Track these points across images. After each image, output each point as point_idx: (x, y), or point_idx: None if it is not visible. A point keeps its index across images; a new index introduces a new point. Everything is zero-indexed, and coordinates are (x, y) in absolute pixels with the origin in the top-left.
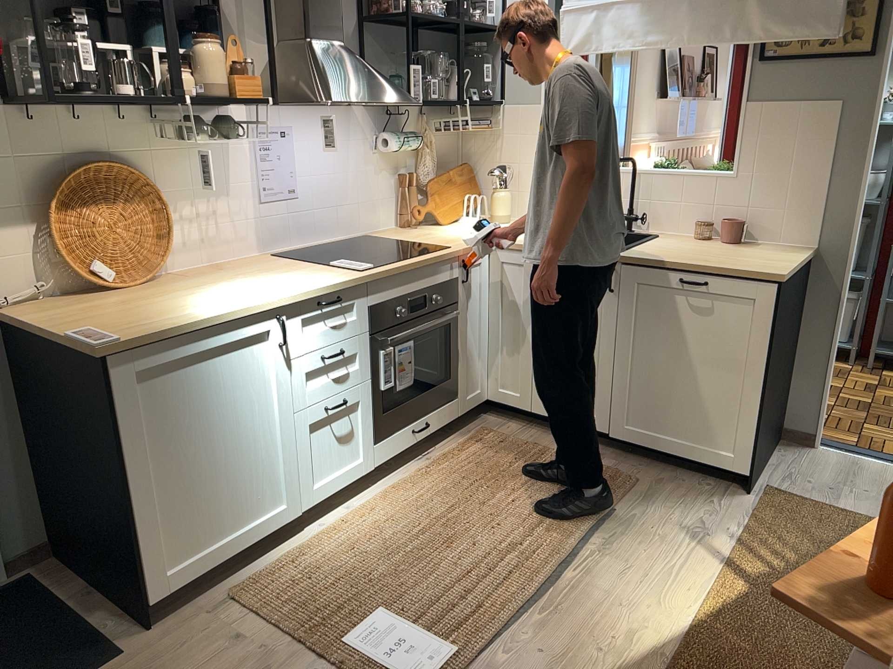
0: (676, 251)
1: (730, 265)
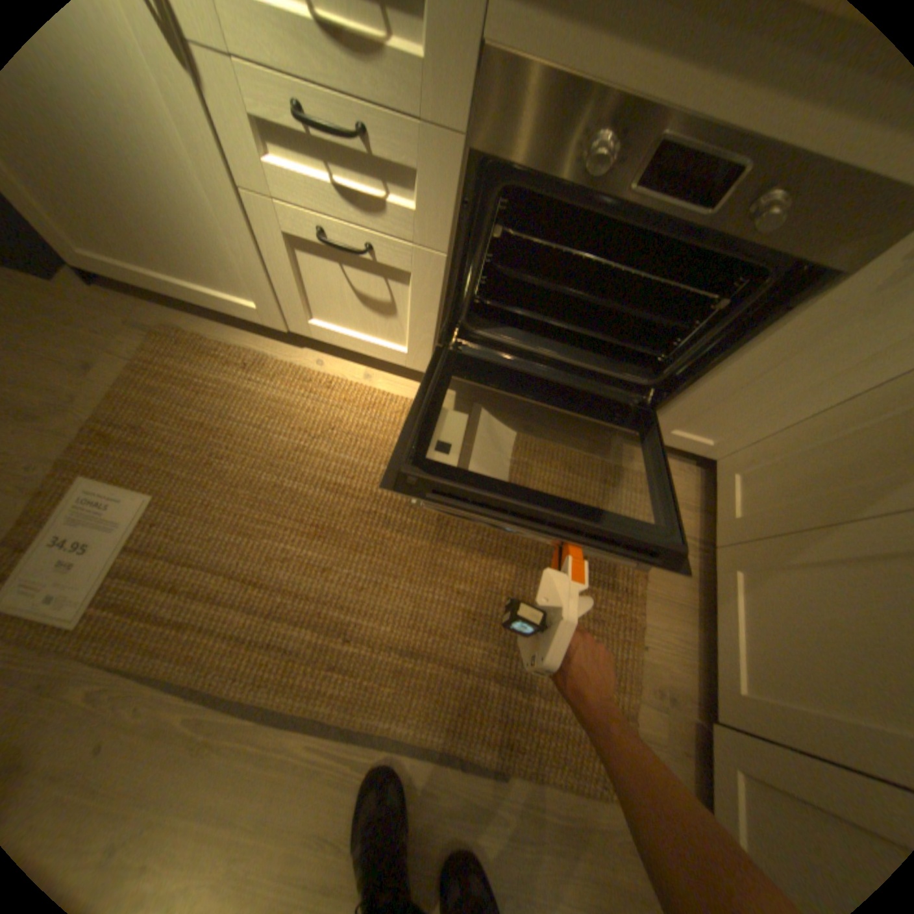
0: None
1: None
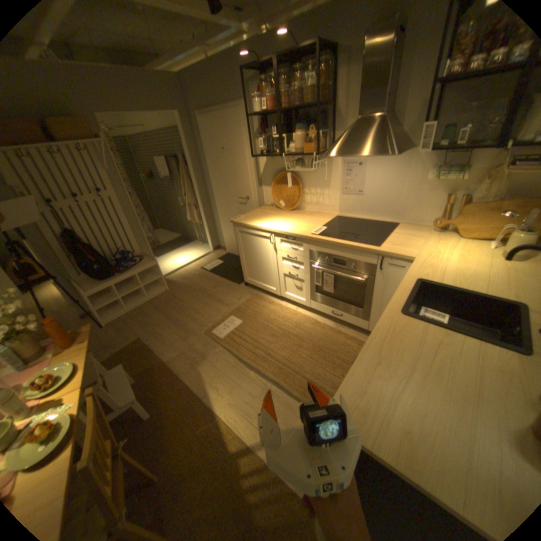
0: (422, 352)
1: (359, 380)
